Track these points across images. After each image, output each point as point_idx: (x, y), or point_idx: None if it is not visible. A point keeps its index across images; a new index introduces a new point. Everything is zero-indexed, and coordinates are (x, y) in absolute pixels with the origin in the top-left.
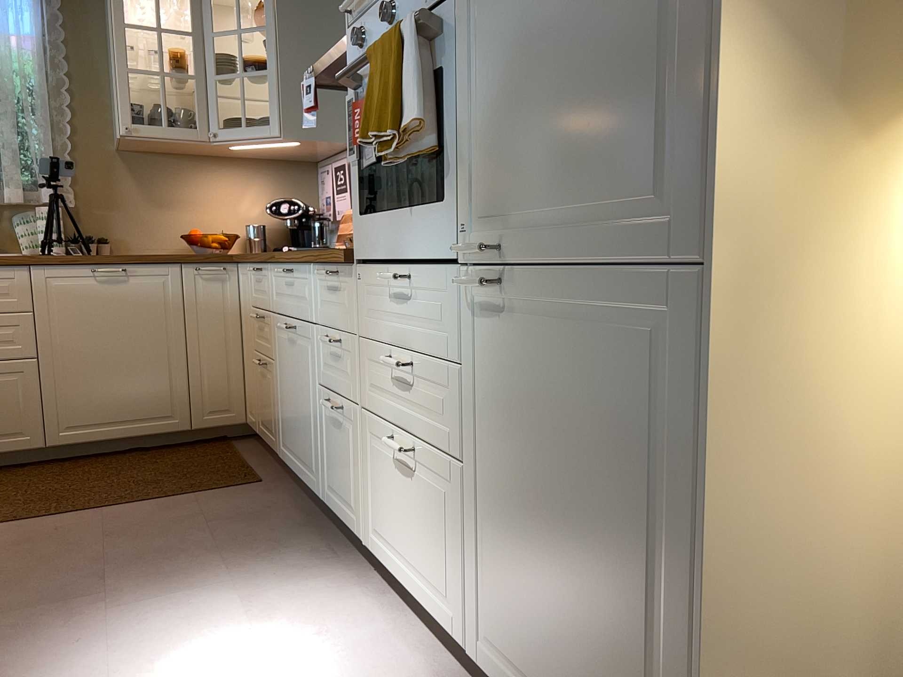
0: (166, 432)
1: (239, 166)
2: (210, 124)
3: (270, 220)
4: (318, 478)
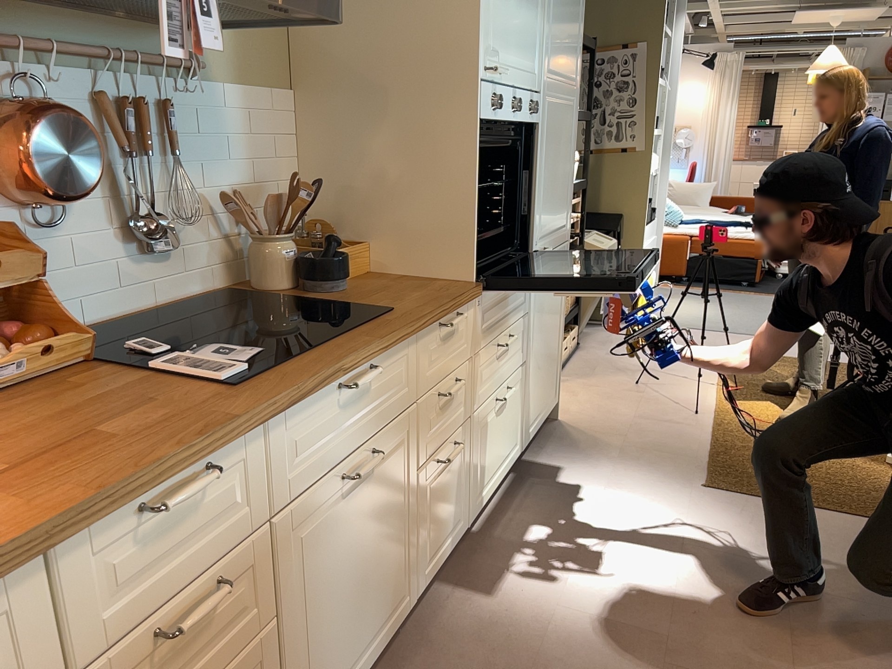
0: None
1: None
2: None
3: None
4: (412, 581)
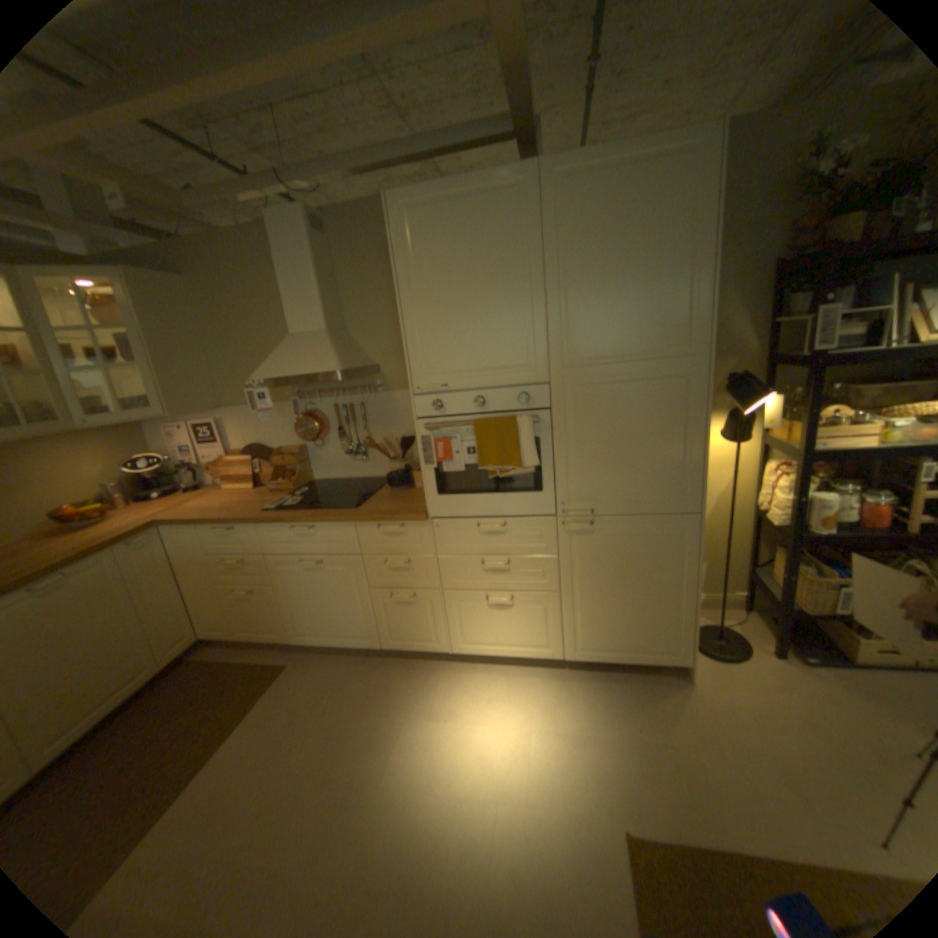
0: (141, 687)
1: (68, 438)
2: (67, 414)
3: (112, 476)
4: (372, 639)
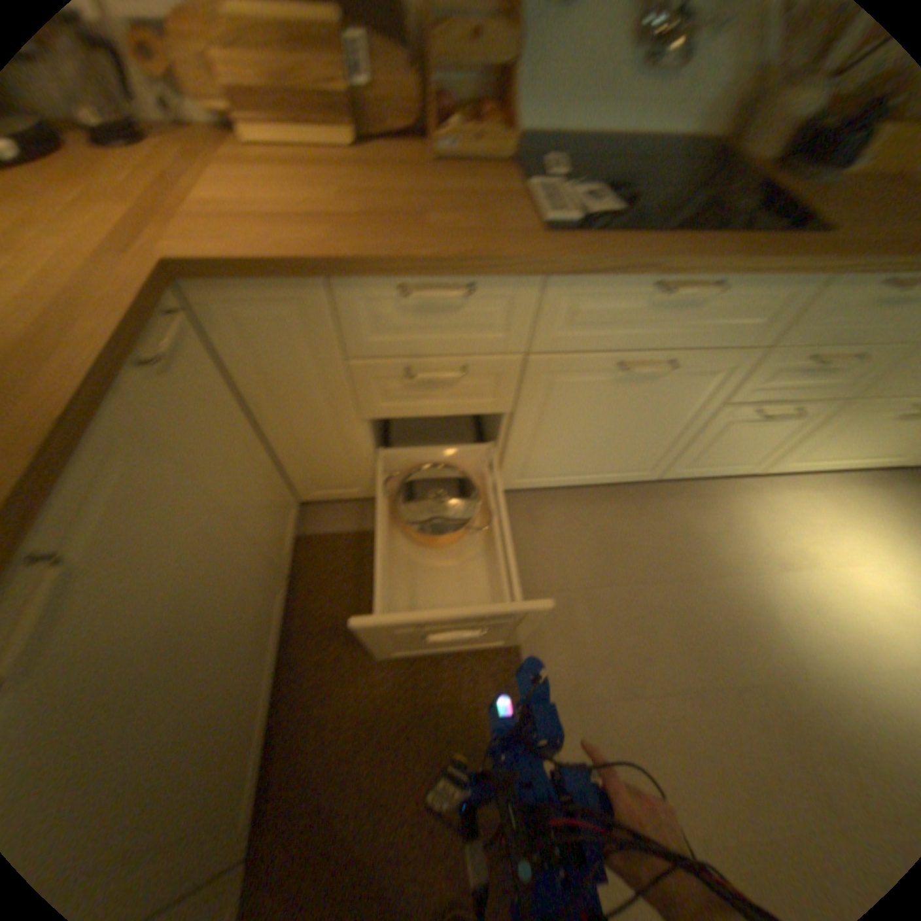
0: (282, 614)
1: None
2: None
3: None
4: (660, 468)
